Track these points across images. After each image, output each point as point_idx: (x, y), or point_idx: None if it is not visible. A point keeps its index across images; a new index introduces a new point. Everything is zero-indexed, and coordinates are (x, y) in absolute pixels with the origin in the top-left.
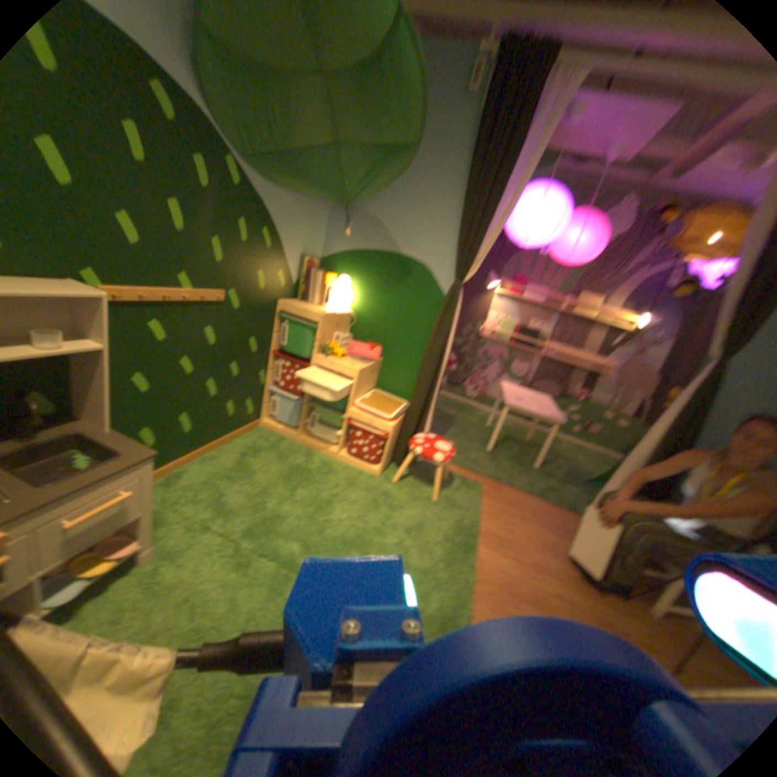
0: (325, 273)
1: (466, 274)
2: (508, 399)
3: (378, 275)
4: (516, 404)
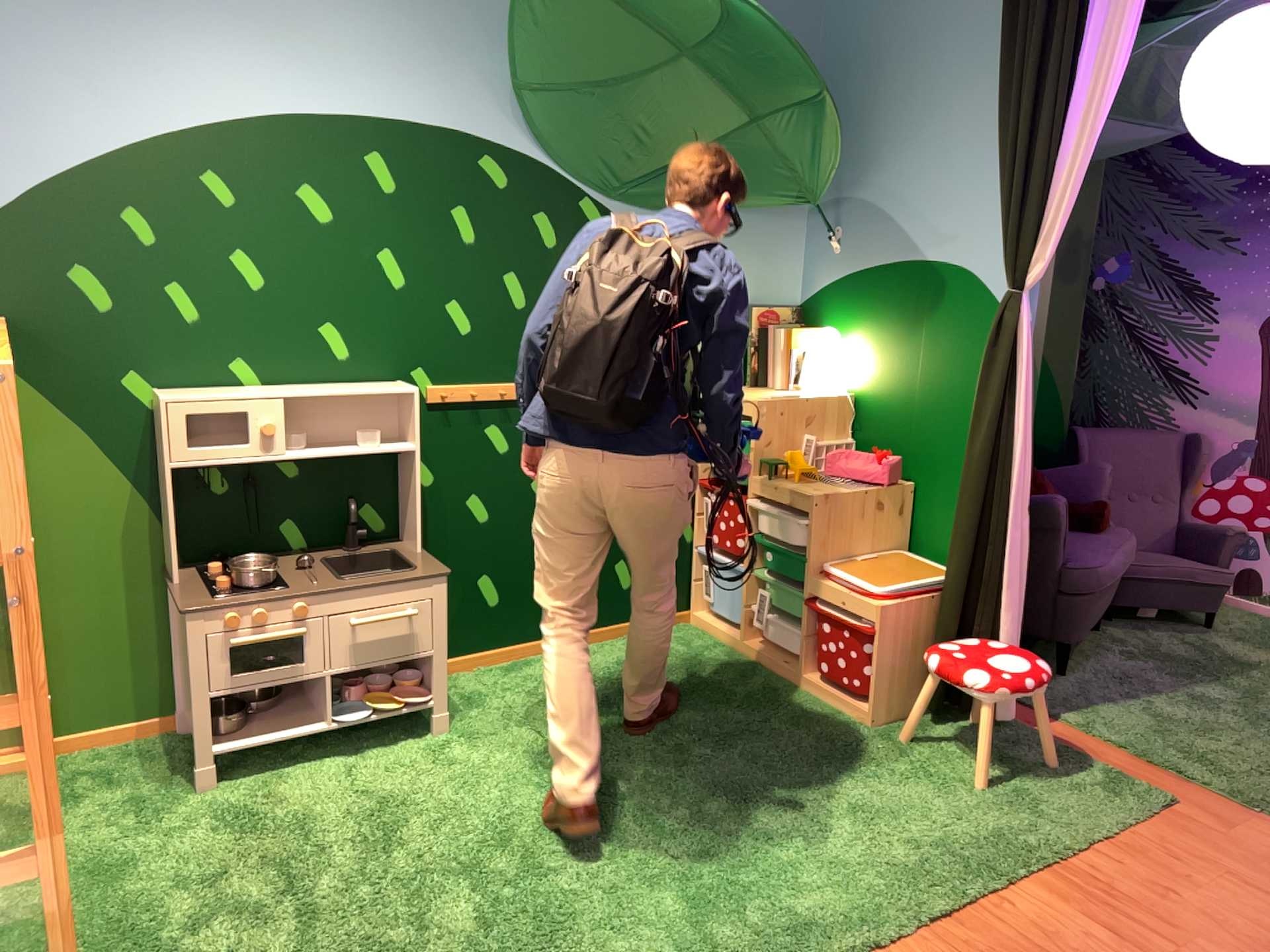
0: (802, 331)
1: (1023, 274)
2: None
3: (889, 314)
4: None
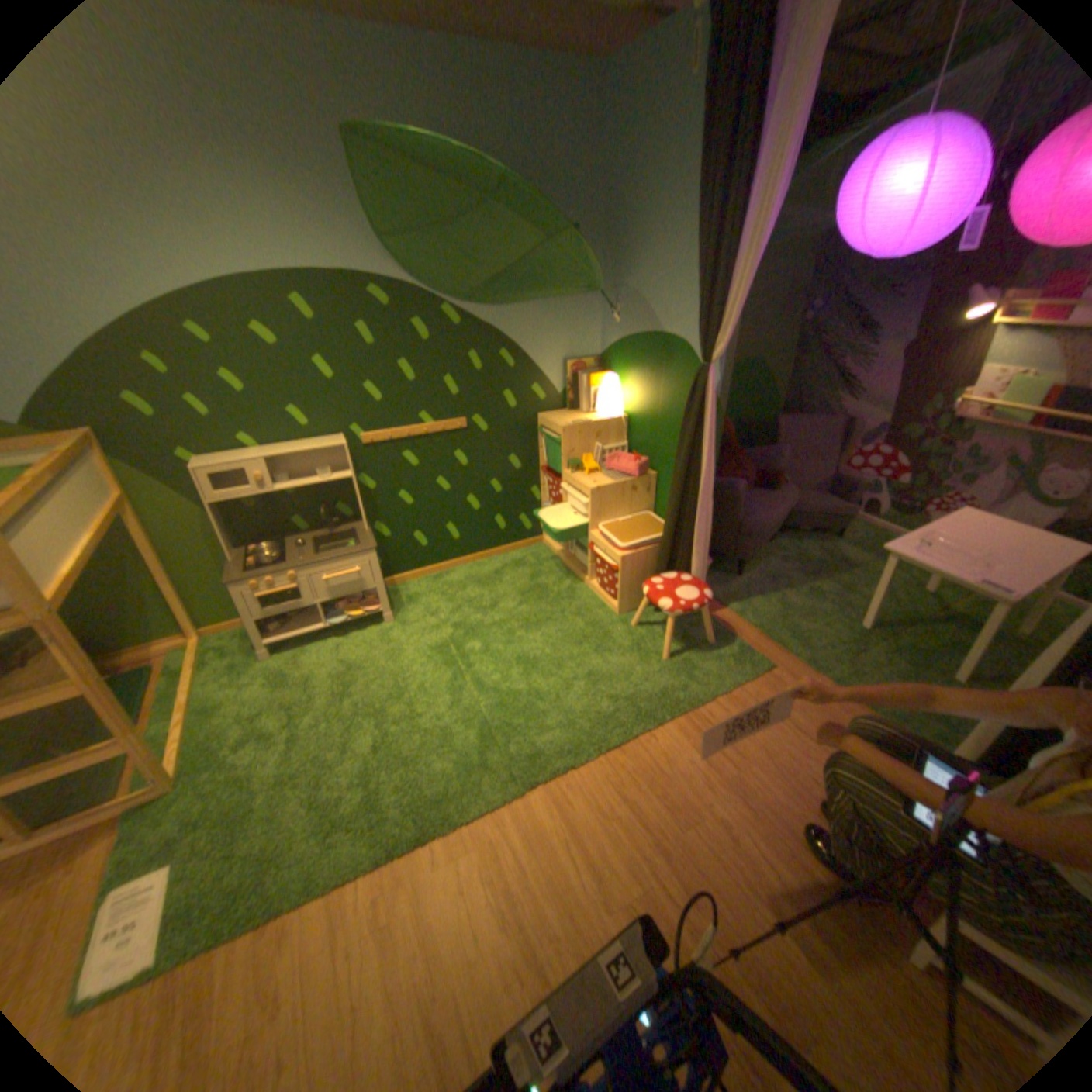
0: (601, 374)
1: (716, 350)
2: (916, 545)
3: (647, 366)
4: (922, 555)
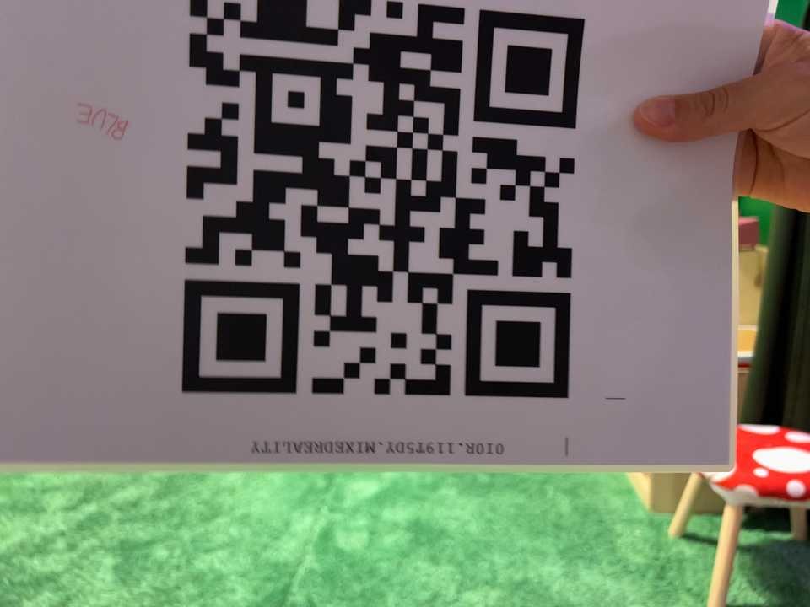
0: None
1: None
2: None
3: None
4: None
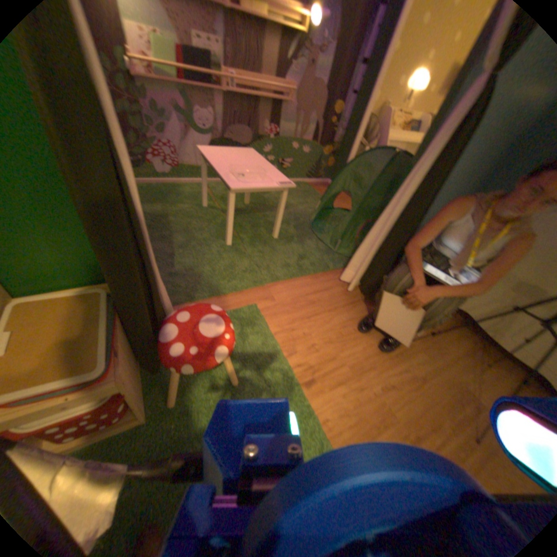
0: None
1: None
2: (230, 178)
3: None
4: (243, 183)
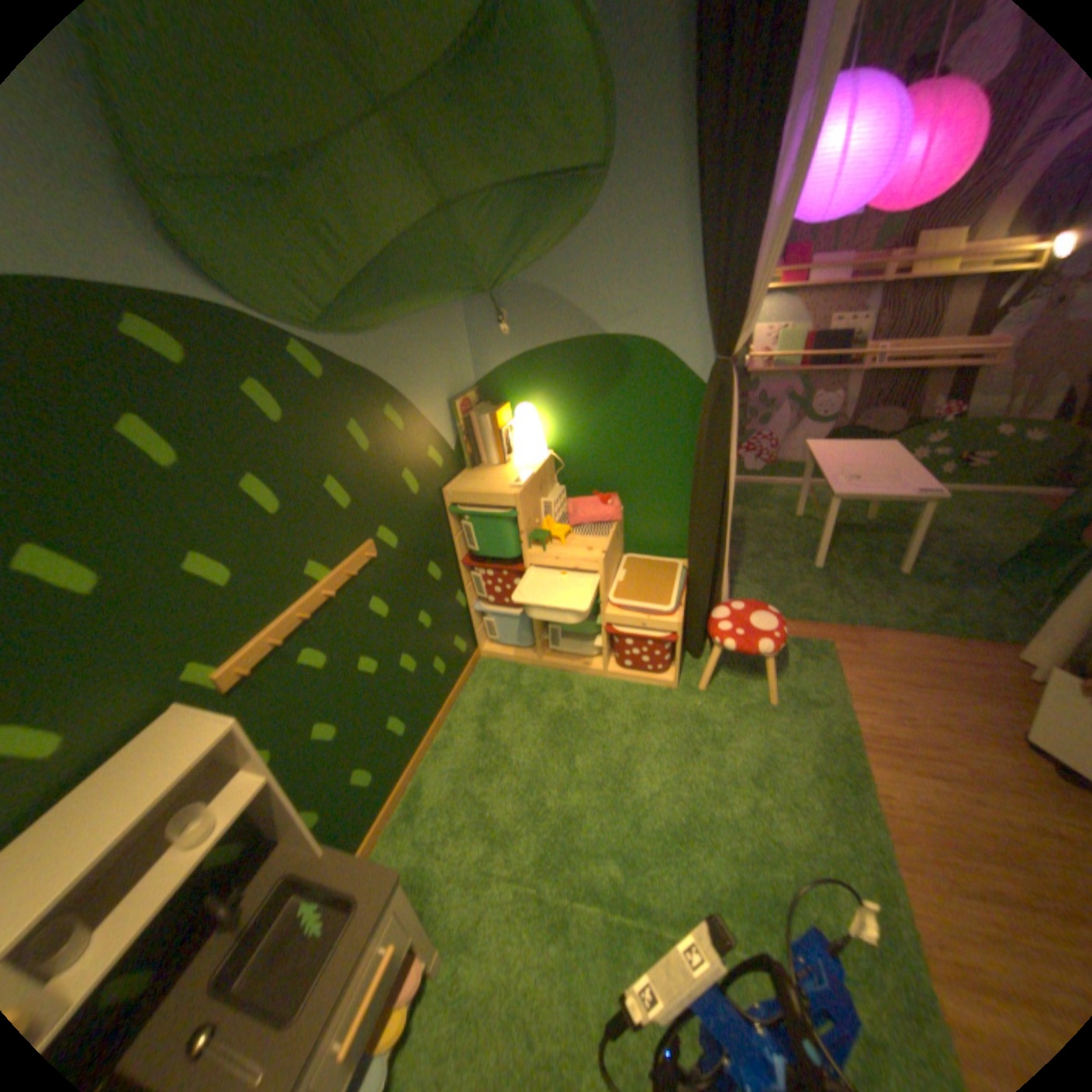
0: (496, 406)
1: (742, 338)
2: (840, 481)
3: (581, 381)
4: (858, 487)
